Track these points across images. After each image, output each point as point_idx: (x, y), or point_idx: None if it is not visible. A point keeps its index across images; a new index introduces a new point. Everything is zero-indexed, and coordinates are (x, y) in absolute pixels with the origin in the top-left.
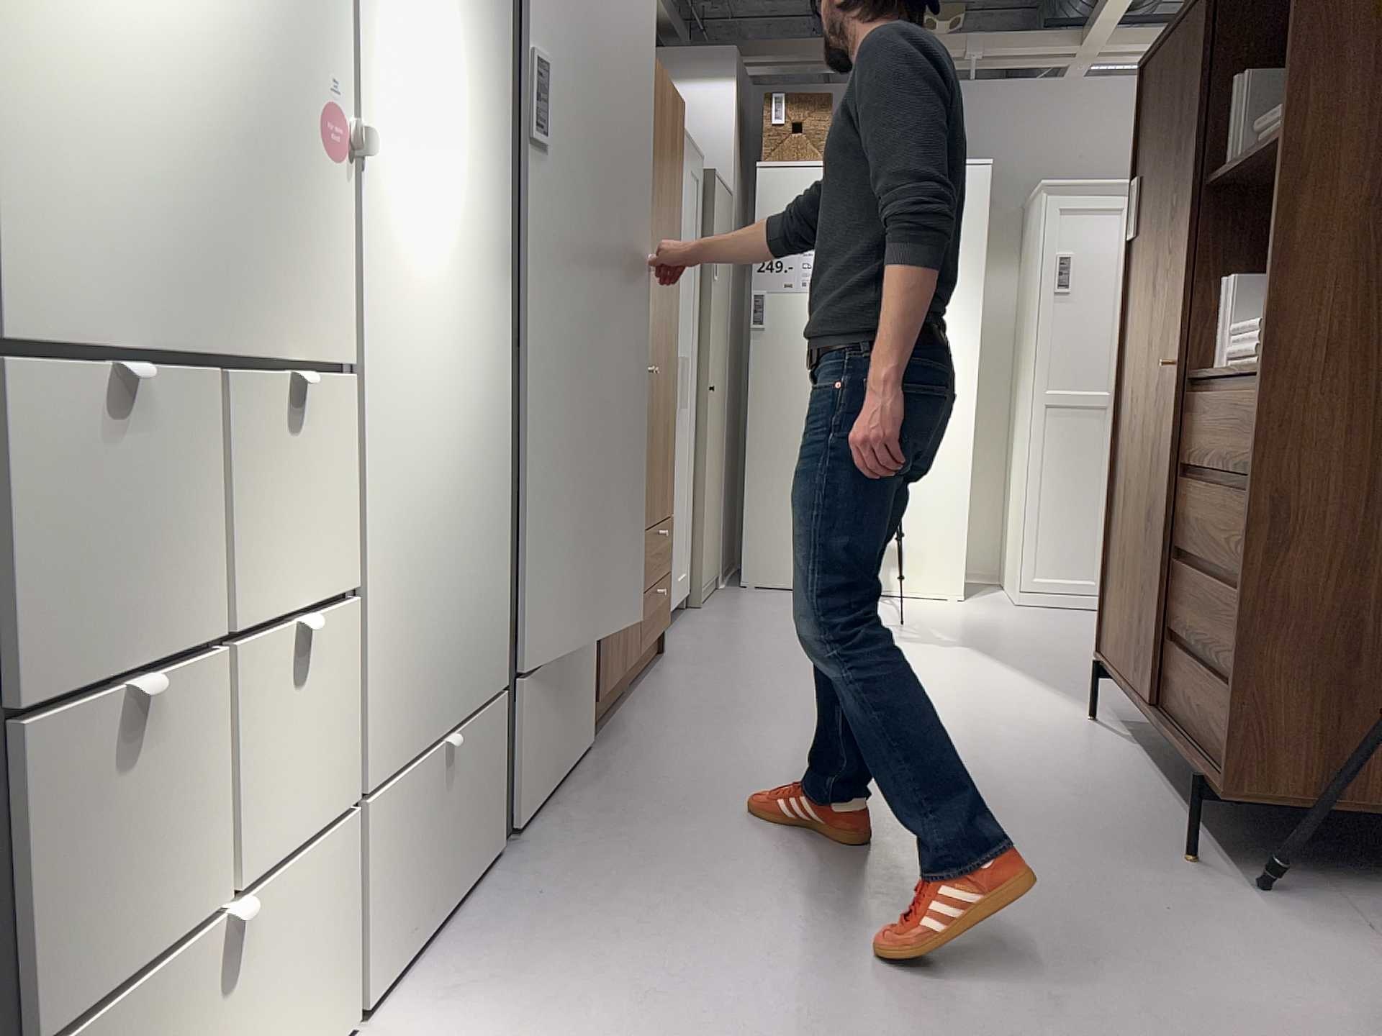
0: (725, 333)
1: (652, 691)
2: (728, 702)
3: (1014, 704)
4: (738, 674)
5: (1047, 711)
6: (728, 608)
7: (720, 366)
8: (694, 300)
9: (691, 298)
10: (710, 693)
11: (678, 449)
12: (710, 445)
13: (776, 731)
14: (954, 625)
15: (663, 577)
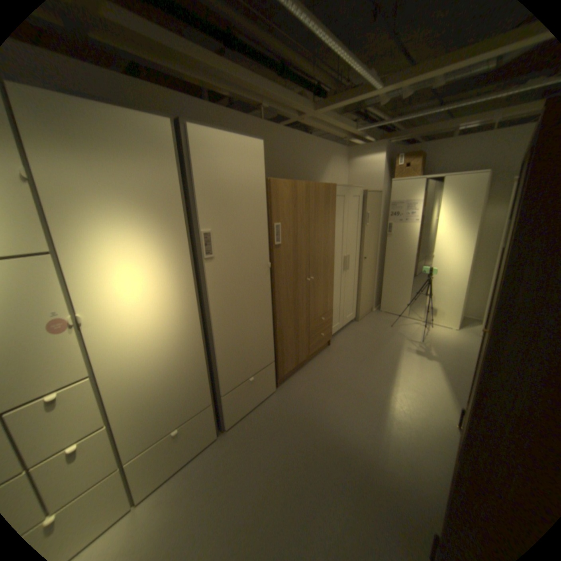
0: (376, 238)
1: (314, 364)
2: (331, 376)
3: (432, 405)
4: (345, 360)
5: (443, 414)
6: (368, 322)
7: (372, 249)
8: (357, 234)
9: (355, 235)
10: (329, 369)
11: (345, 283)
12: (364, 275)
13: (333, 397)
14: (444, 346)
15: (325, 328)
